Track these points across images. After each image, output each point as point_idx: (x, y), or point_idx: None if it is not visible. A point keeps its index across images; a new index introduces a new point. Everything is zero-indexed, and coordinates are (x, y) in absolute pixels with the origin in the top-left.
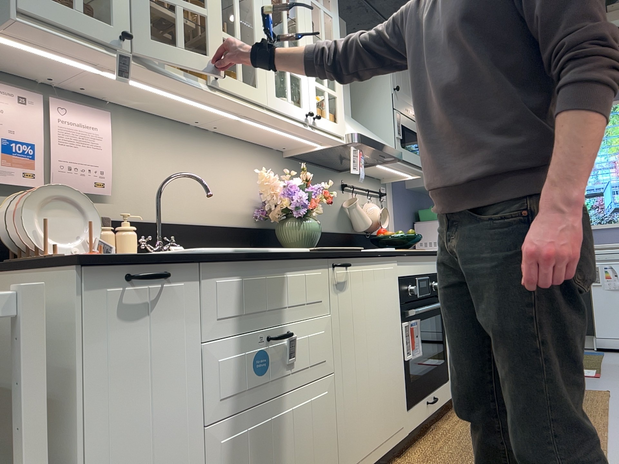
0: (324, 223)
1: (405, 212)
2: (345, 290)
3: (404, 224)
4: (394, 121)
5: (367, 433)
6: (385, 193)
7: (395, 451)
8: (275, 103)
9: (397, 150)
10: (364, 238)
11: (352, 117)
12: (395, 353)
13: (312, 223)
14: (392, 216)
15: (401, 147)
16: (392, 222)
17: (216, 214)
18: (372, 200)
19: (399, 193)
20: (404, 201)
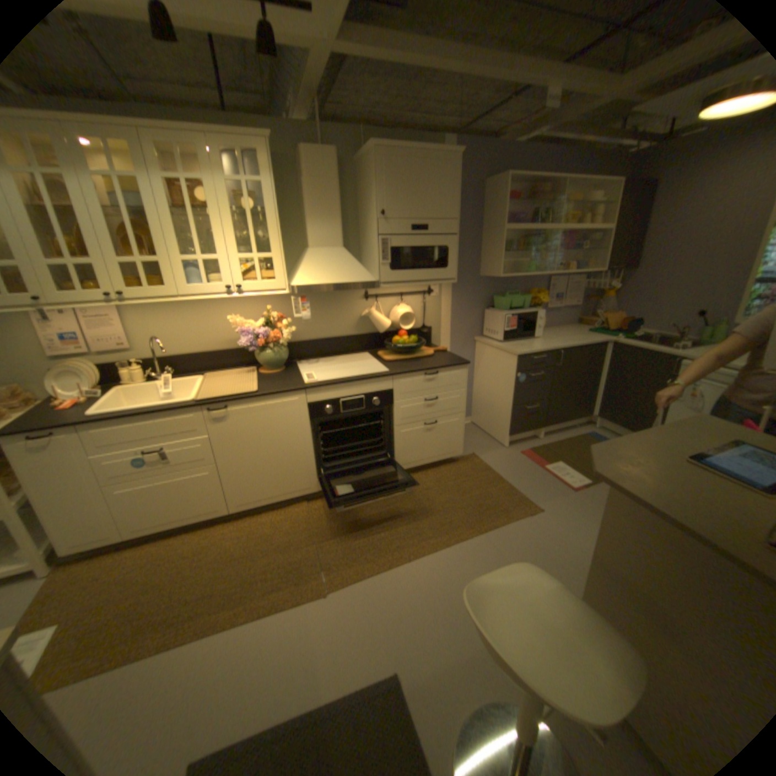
0: (336, 331)
1: (471, 300)
2: (226, 421)
3: (468, 312)
4: (378, 248)
5: (259, 490)
6: (429, 292)
7: (302, 498)
8: (188, 291)
9: (366, 283)
10: (377, 340)
11: (340, 248)
12: (297, 450)
13: (276, 351)
14: (444, 308)
15: (388, 272)
16: (444, 314)
17: (217, 343)
18: (411, 299)
19: (462, 284)
20: (472, 289)
